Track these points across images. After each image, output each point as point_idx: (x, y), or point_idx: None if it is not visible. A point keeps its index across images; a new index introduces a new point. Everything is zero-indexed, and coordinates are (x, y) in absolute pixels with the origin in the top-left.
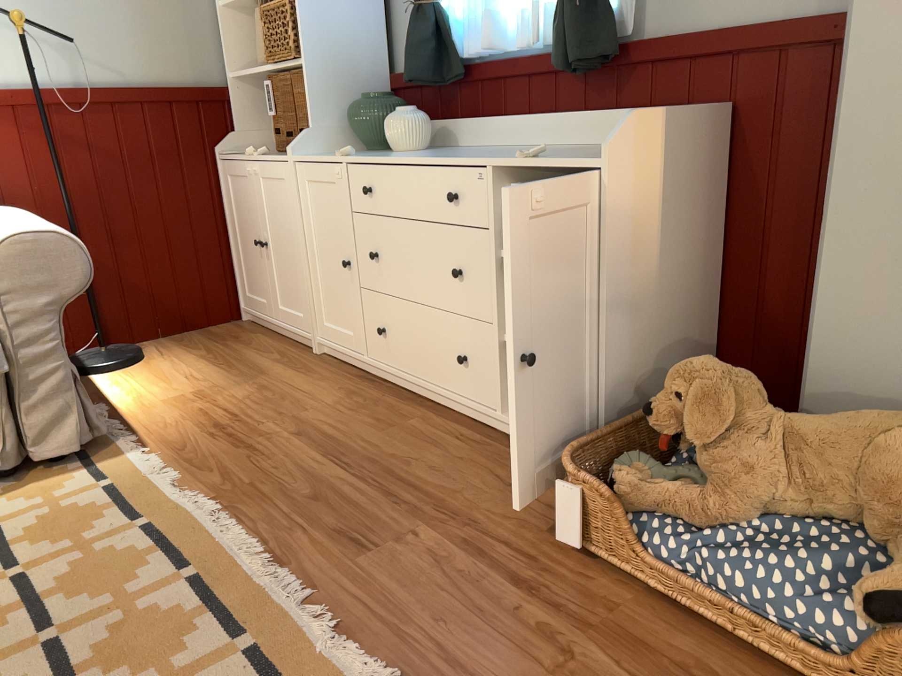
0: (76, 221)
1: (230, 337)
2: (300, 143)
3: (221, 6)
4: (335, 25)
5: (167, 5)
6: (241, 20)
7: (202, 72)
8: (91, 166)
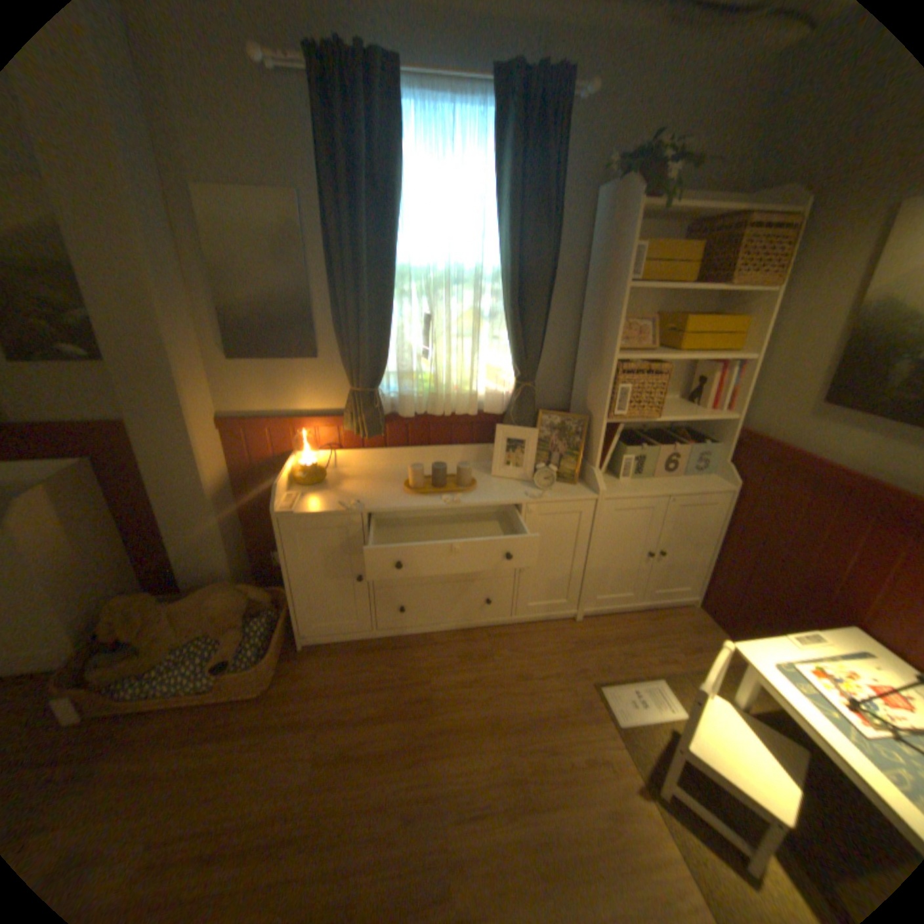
0: None
1: None
2: None
3: None
4: None
5: None
6: None
7: None
8: None
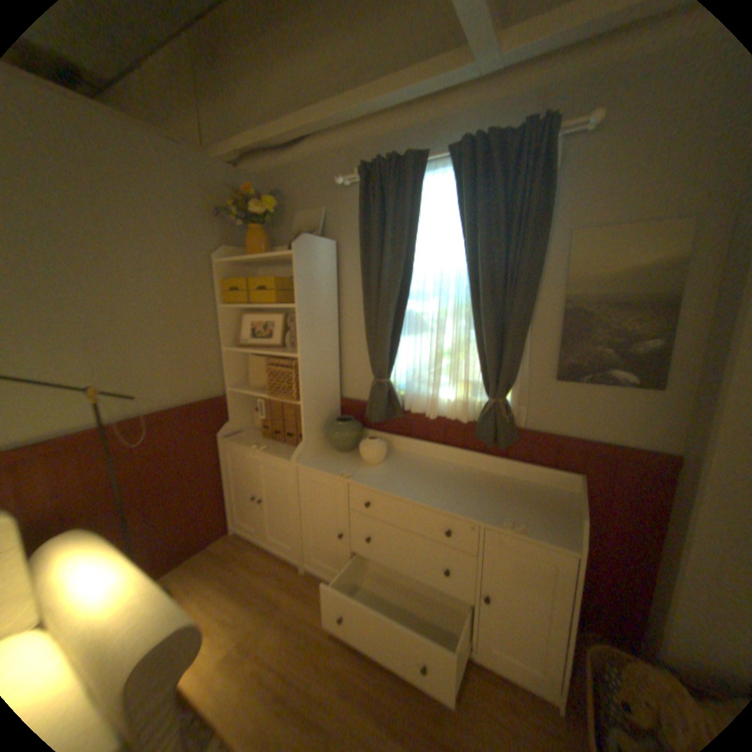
0: (117, 511)
1: (229, 559)
2: (299, 454)
3: (224, 348)
4: (318, 379)
5: (189, 351)
6: (235, 354)
7: (209, 387)
8: (130, 469)
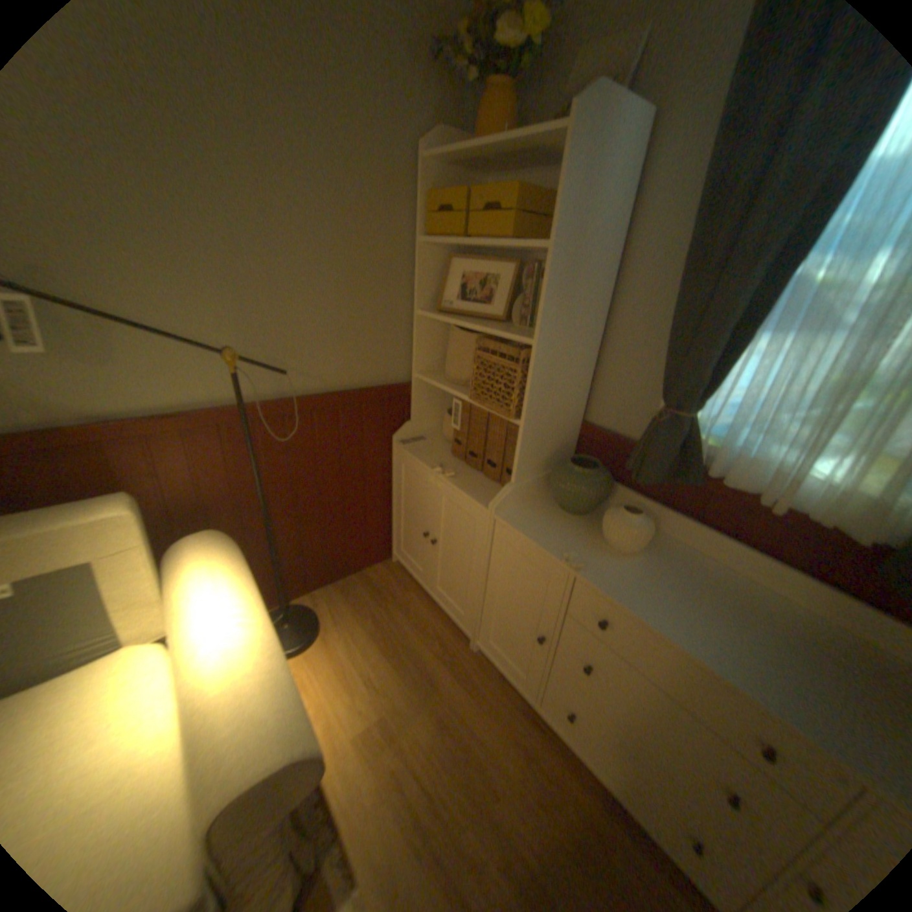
0: (268, 511)
1: (389, 594)
2: (504, 500)
3: (419, 310)
4: (558, 385)
5: (370, 309)
6: (434, 322)
7: (391, 368)
8: (285, 464)
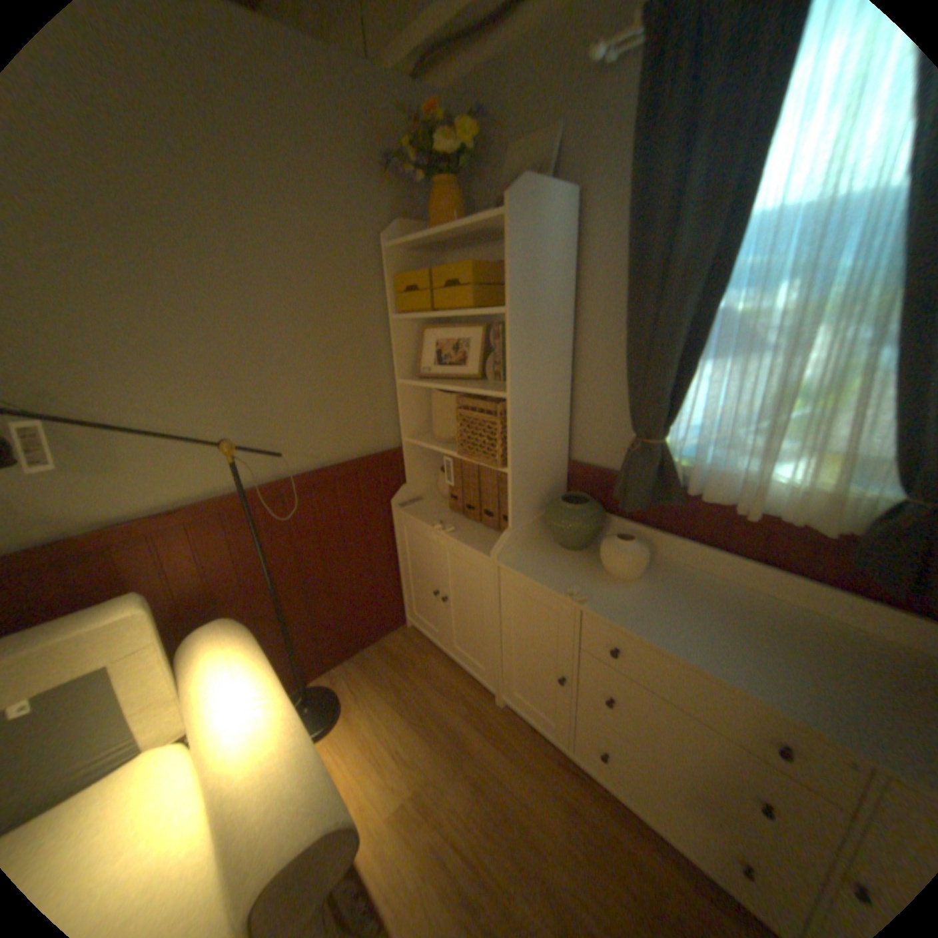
0: (275, 592)
1: (407, 661)
2: (504, 546)
3: (400, 379)
4: (538, 431)
5: (354, 384)
6: (416, 388)
7: (381, 435)
8: (288, 542)
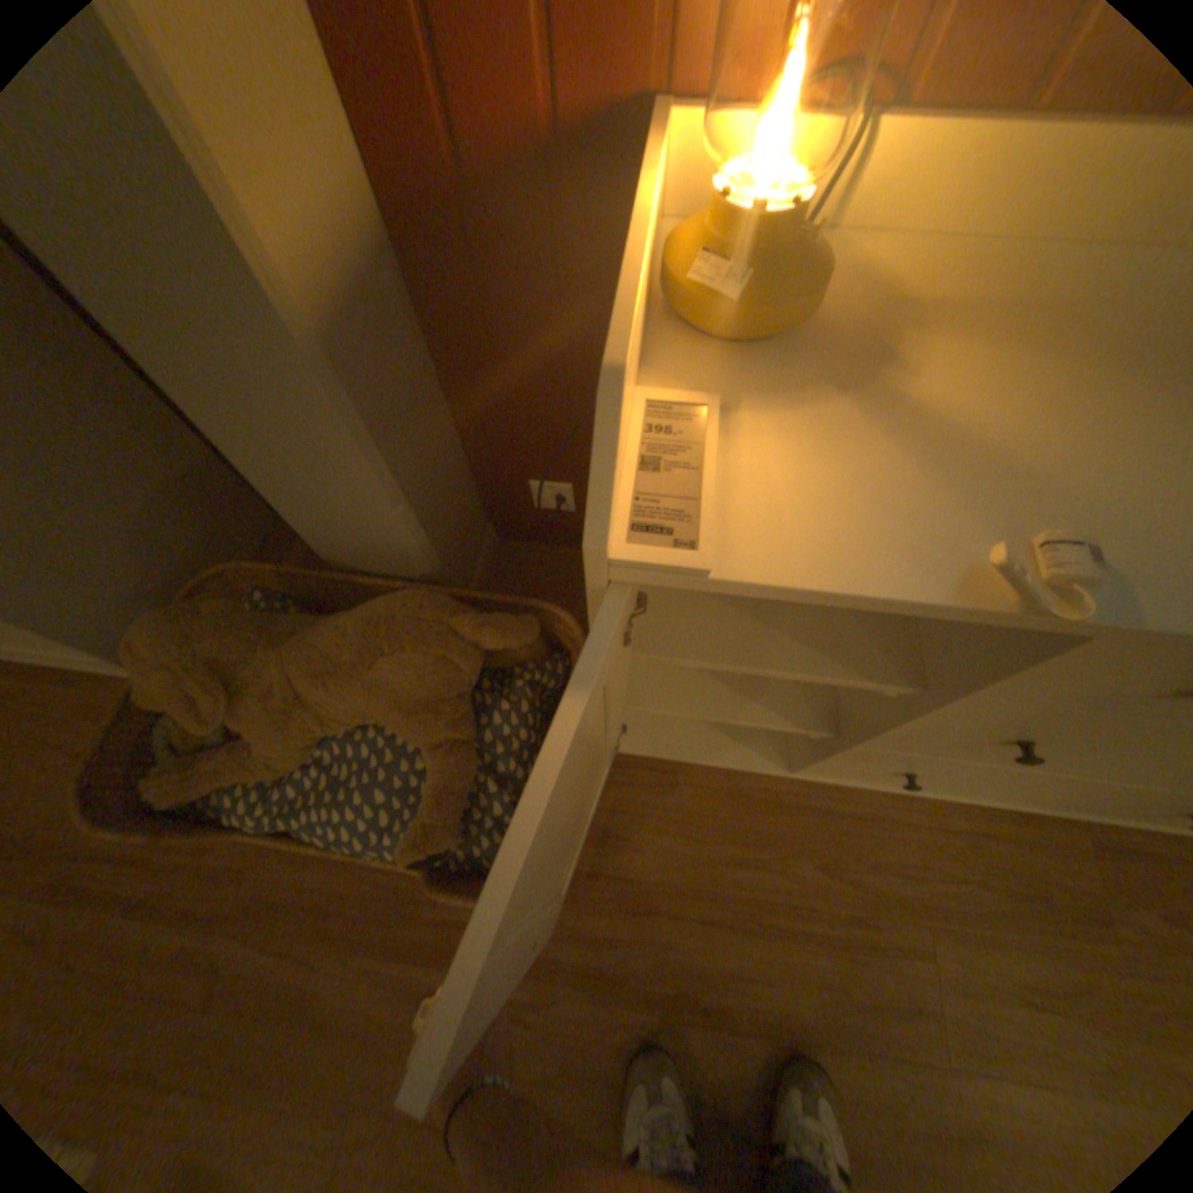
0: None
1: None
2: None
3: None
4: None
5: None
6: None
7: None
8: None
